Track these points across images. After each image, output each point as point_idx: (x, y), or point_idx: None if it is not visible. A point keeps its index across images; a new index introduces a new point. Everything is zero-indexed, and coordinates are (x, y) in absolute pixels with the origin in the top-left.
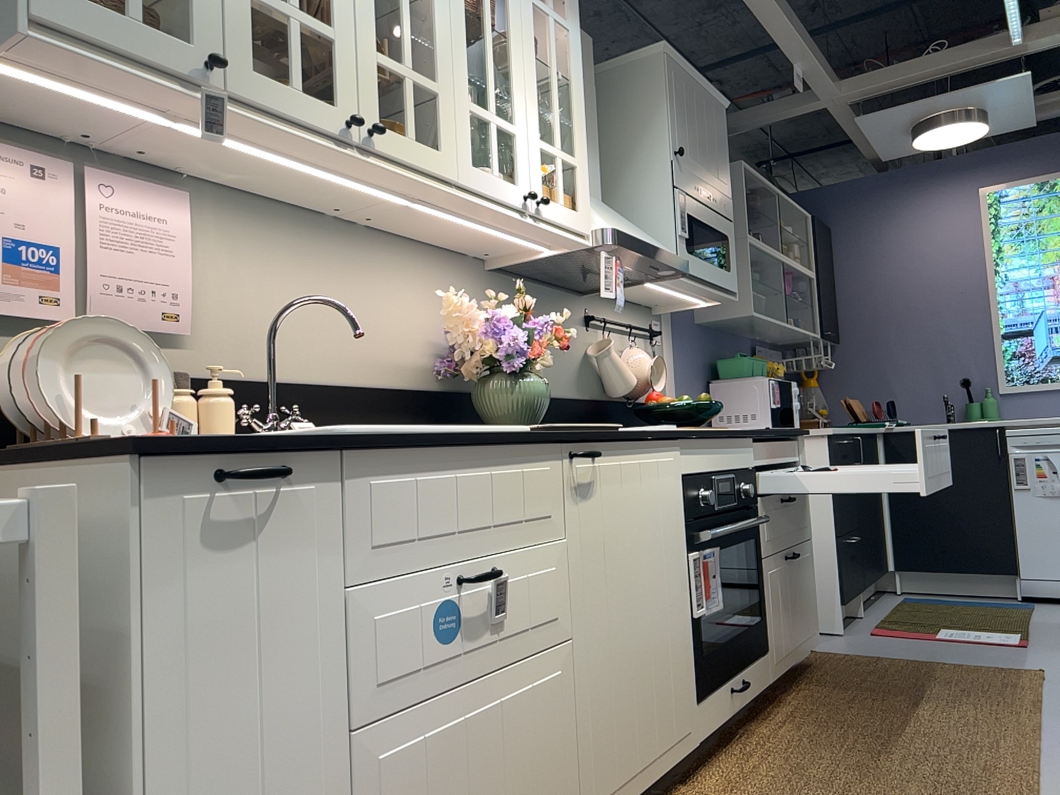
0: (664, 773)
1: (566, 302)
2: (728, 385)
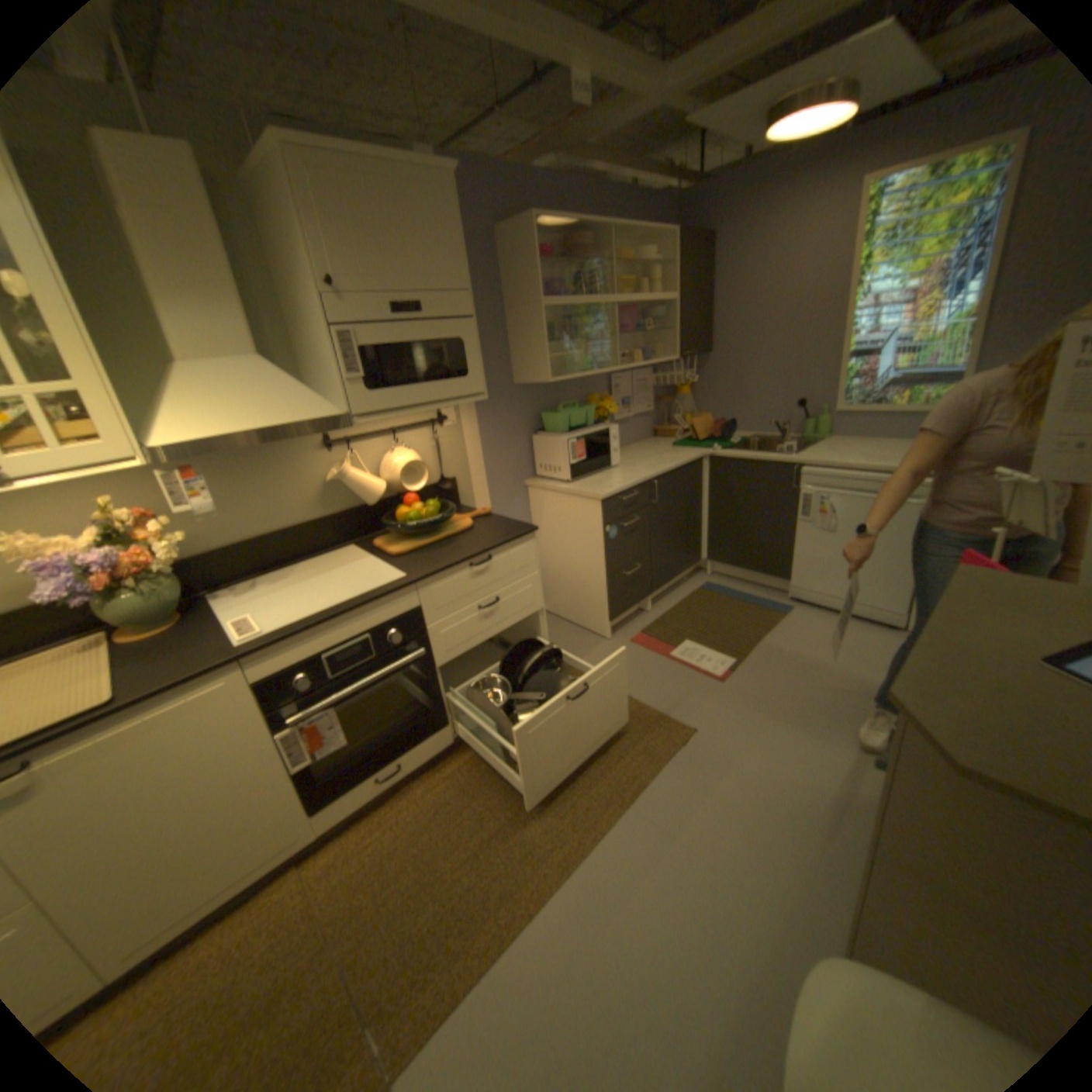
0: (253, 882)
1: (284, 440)
2: (543, 439)
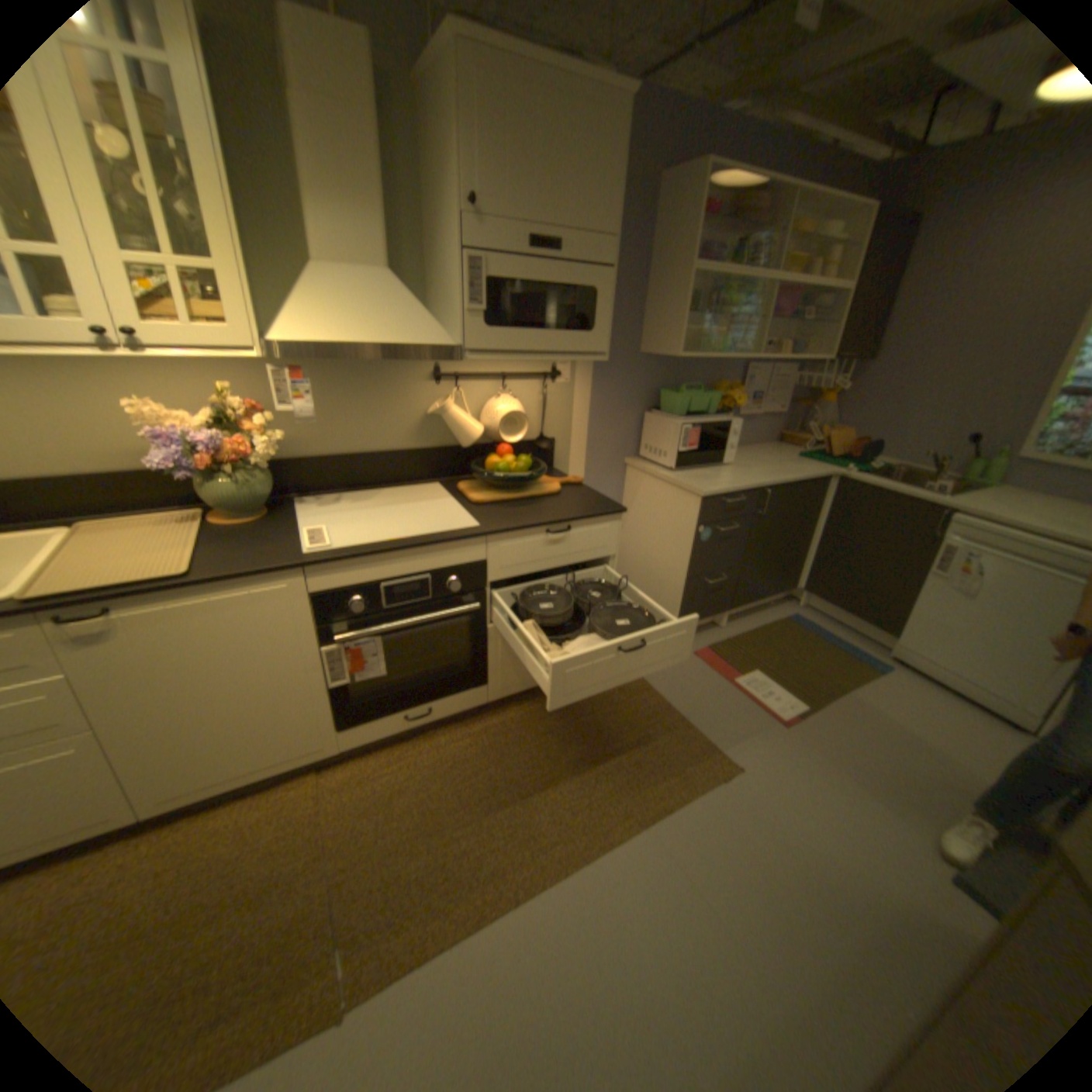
0: (278, 773)
1: (396, 363)
2: (656, 417)
